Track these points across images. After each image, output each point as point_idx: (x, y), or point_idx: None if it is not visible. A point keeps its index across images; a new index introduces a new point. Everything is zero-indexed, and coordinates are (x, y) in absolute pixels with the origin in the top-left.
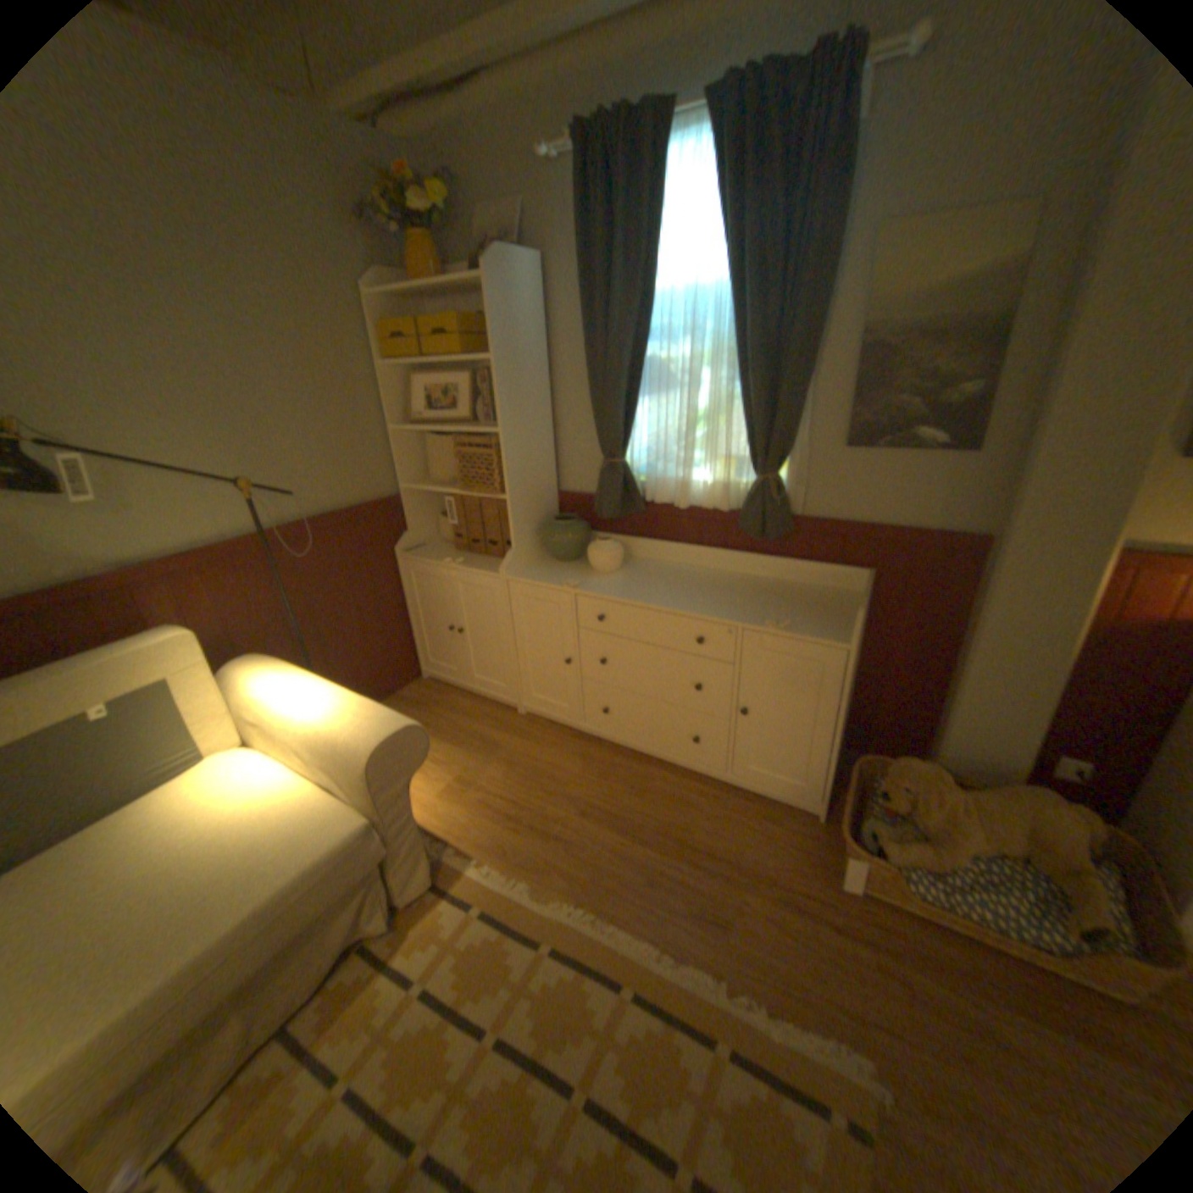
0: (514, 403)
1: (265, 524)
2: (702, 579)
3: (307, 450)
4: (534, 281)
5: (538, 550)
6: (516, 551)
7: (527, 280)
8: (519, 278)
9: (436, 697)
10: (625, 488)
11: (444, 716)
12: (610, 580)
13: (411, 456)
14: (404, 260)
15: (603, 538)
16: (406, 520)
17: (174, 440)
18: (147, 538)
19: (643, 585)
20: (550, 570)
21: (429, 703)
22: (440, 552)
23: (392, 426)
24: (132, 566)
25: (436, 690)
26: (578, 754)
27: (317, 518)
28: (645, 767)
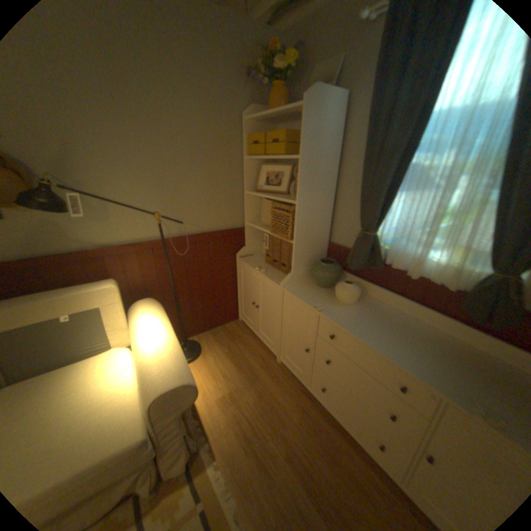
0: (310, 187)
1: (172, 234)
2: (418, 331)
3: (200, 200)
4: (341, 109)
5: (308, 275)
6: (293, 274)
7: (335, 107)
8: (330, 106)
9: (241, 334)
10: (372, 252)
11: (240, 347)
12: (346, 311)
13: (254, 208)
14: (272, 101)
15: (349, 281)
16: (246, 240)
17: (134, 189)
18: (115, 235)
19: (369, 323)
20: (310, 290)
21: (236, 336)
22: (257, 261)
23: (246, 191)
24: (106, 247)
25: (242, 329)
26: (301, 407)
27: (198, 234)
28: (341, 440)
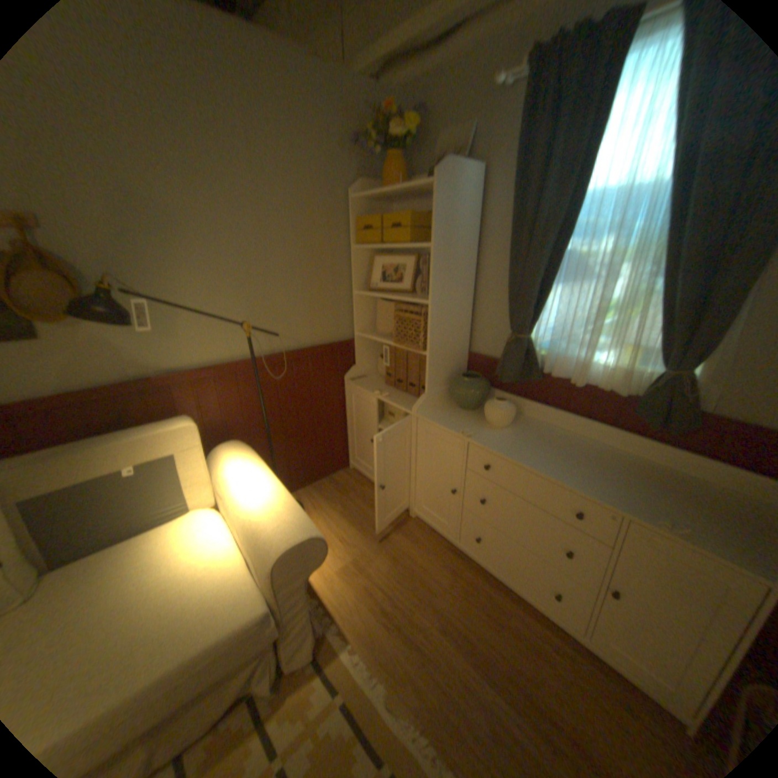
0: (444, 281)
1: (261, 351)
2: (588, 450)
3: (296, 304)
4: (477, 185)
5: (445, 396)
6: (427, 395)
7: (471, 184)
8: (464, 183)
9: (355, 485)
10: (526, 359)
11: (357, 502)
12: (500, 434)
13: (366, 312)
14: (383, 173)
15: (500, 397)
16: (356, 356)
17: (211, 291)
18: (185, 355)
19: (530, 445)
20: (451, 414)
21: (349, 488)
22: (374, 383)
23: (355, 291)
24: (174, 372)
25: (356, 479)
26: (450, 567)
27: (295, 350)
28: (506, 599)
